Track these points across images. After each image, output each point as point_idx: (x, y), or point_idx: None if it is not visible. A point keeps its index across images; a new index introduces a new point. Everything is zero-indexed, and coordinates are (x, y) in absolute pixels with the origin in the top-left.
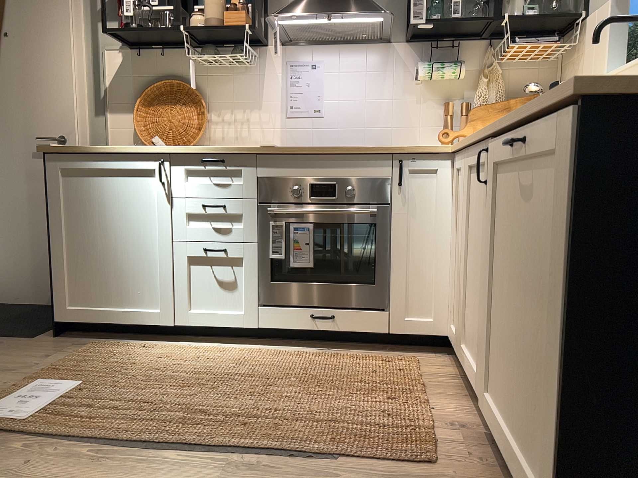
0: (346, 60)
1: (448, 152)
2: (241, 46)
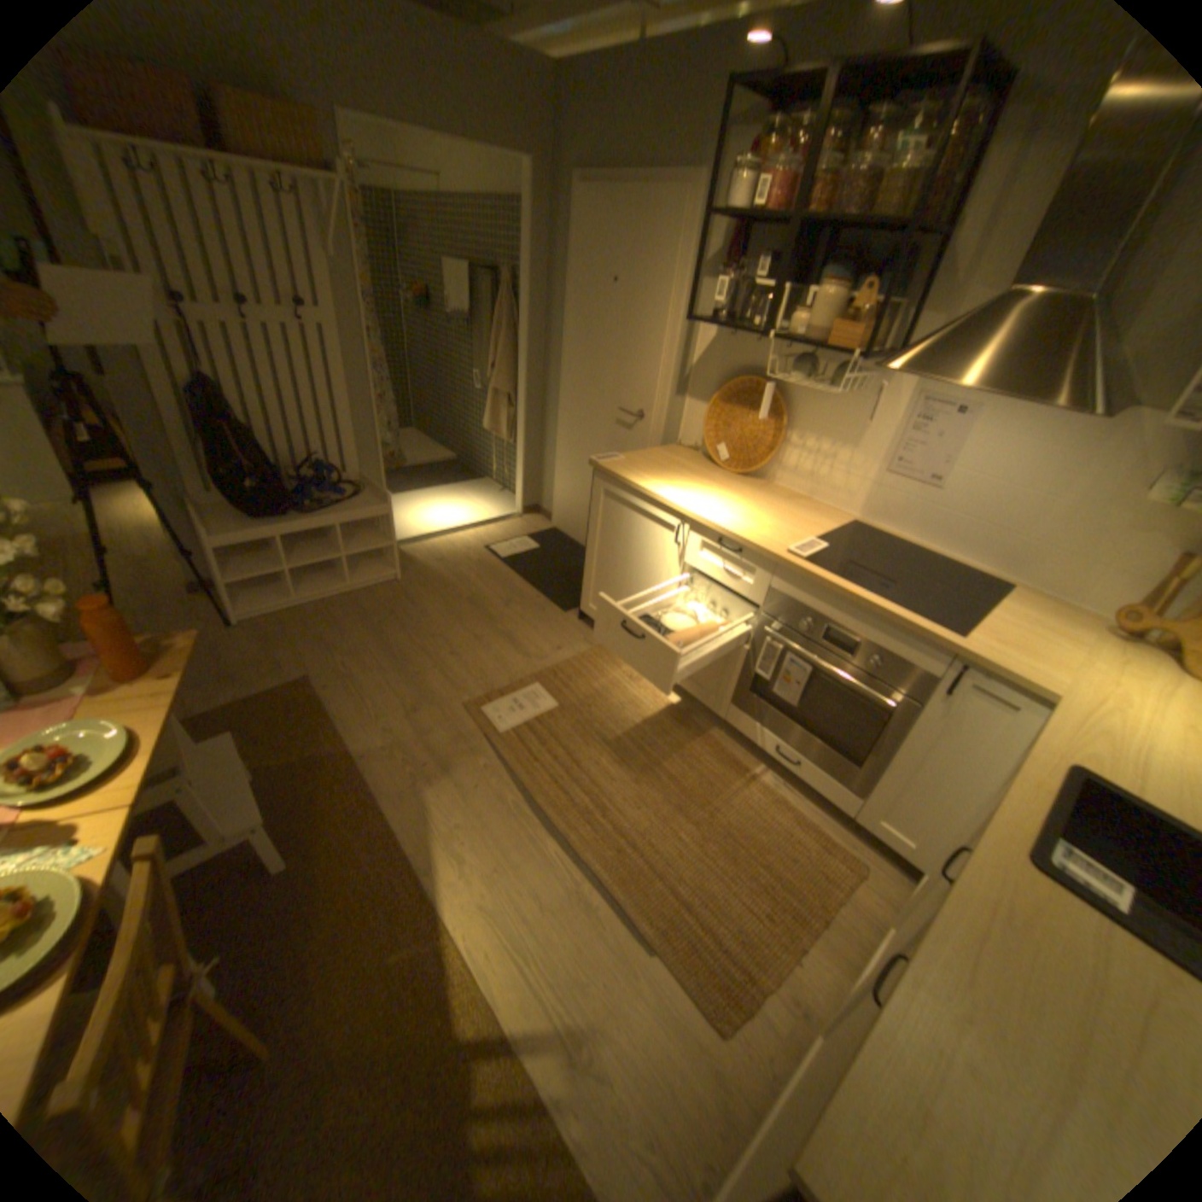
0: (1027, 414)
1: (1050, 700)
2: (851, 365)
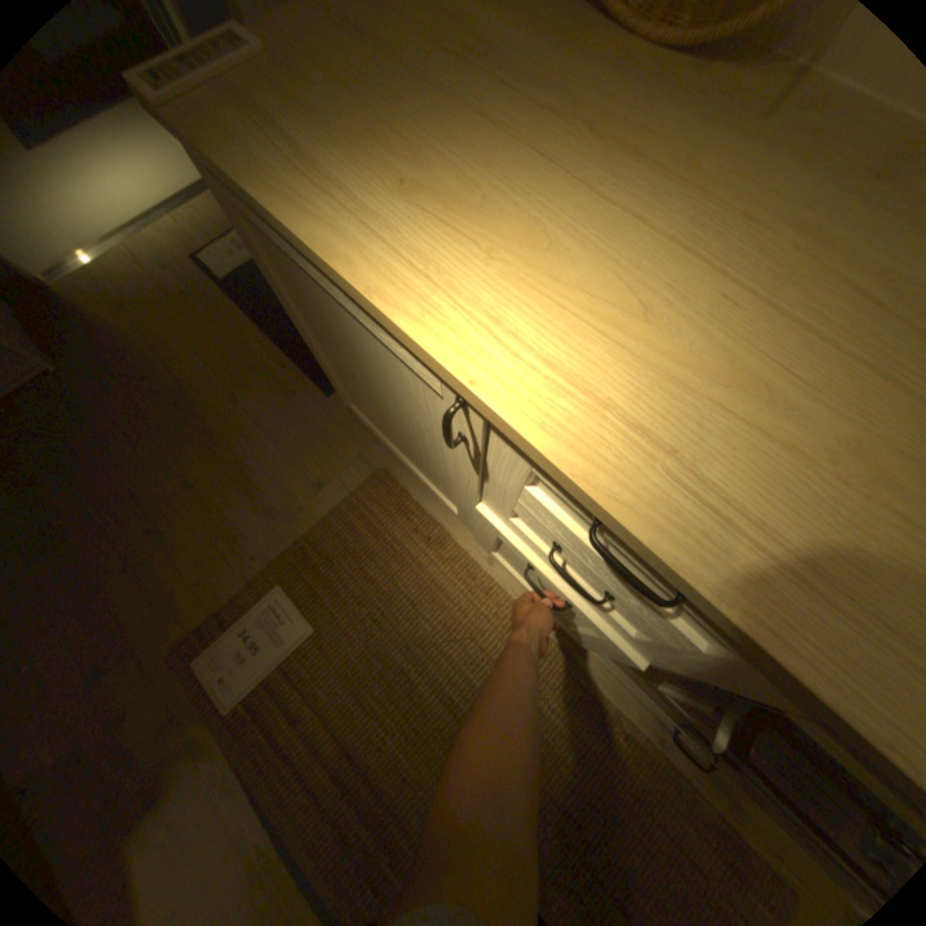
0: None
1: None
2: None
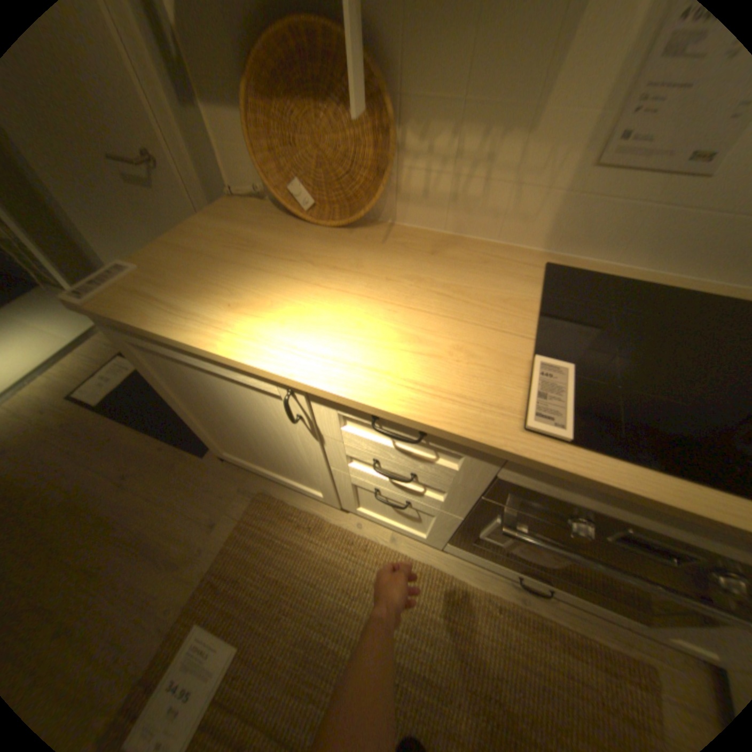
0: None
1: None
2: None
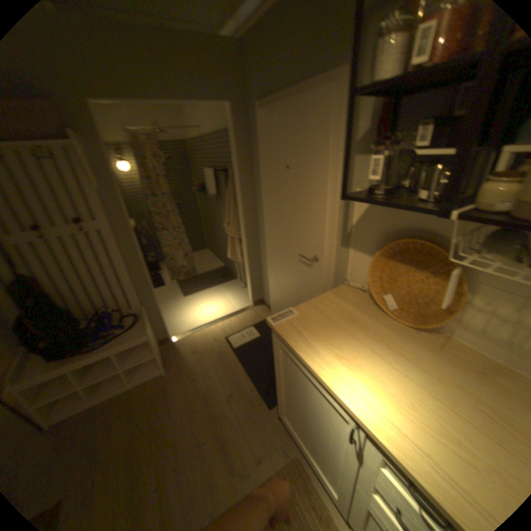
0: None
1: None
2: None
